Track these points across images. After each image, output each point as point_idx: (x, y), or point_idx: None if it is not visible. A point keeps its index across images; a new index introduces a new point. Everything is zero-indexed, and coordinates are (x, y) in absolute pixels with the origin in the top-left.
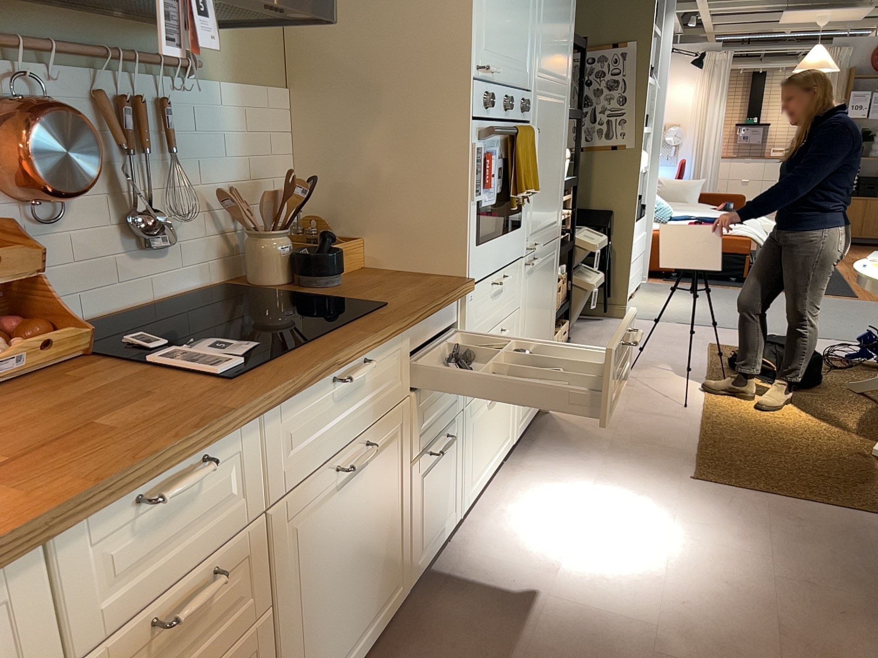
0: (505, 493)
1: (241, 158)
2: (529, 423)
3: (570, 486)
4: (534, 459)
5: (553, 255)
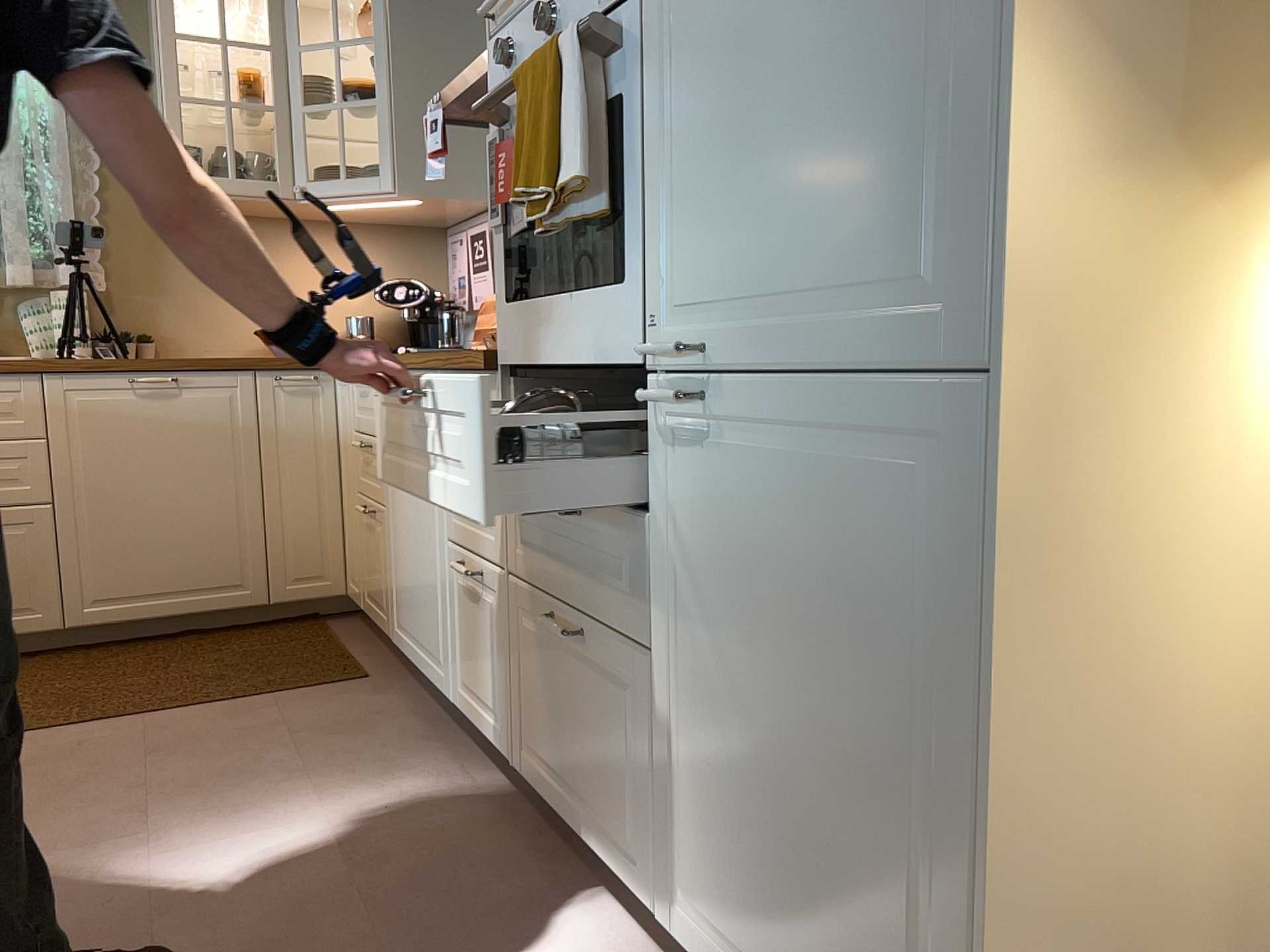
0: (575, 918)
1: None
2: None
3: None
4: None
5: (913, 455)
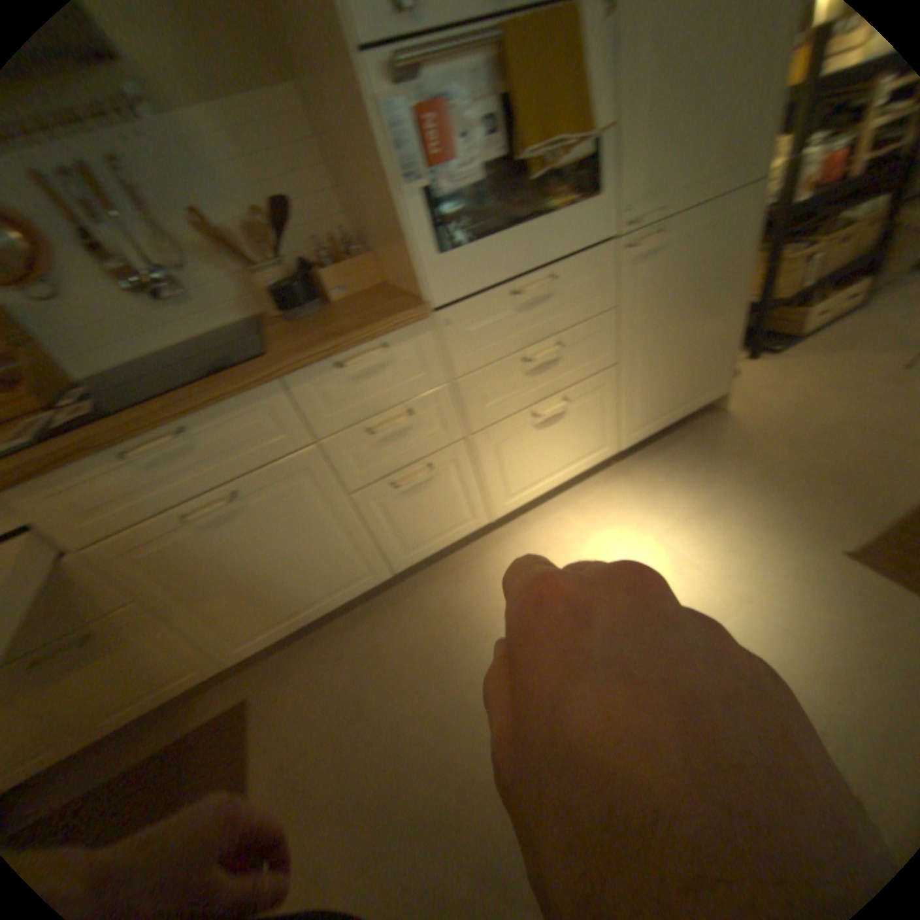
0: (586, 499)
1: (250, 187)
2: (666, 428)
3: (661, 513)
4: (652, 468)
5: (741, 210)
